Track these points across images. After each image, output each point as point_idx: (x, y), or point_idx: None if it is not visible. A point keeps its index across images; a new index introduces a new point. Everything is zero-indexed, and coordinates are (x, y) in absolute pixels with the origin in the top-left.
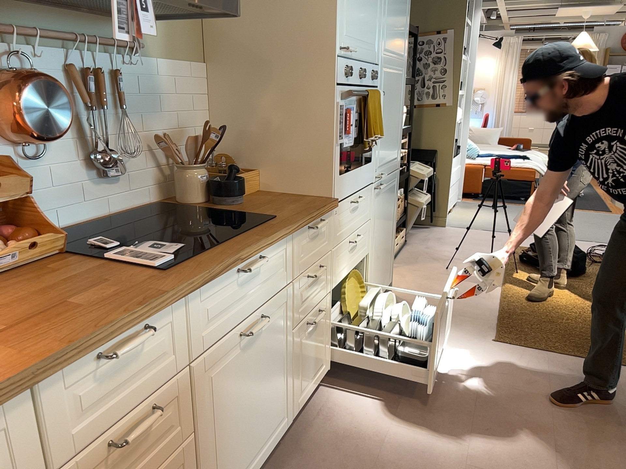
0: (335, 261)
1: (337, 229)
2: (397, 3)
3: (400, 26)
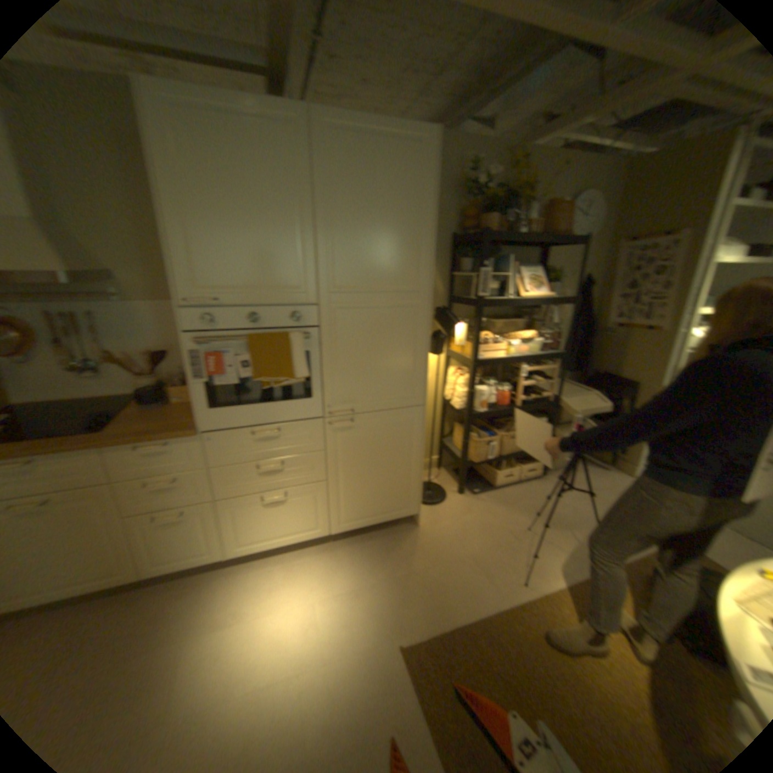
0: (218, 479)
1: (213, 454)
2: (370, 232)
3: (390, 255)
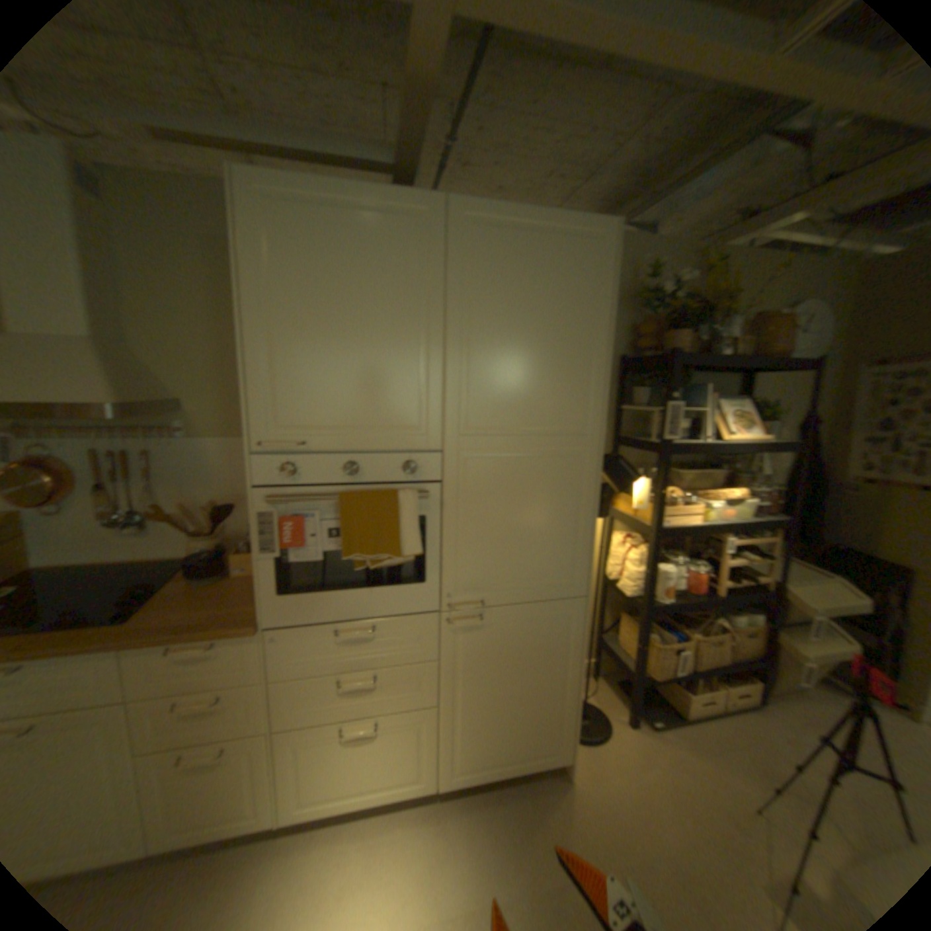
0: (285, 699)
1: (282, 661)
2: (525, 354)
3: (551, 384)
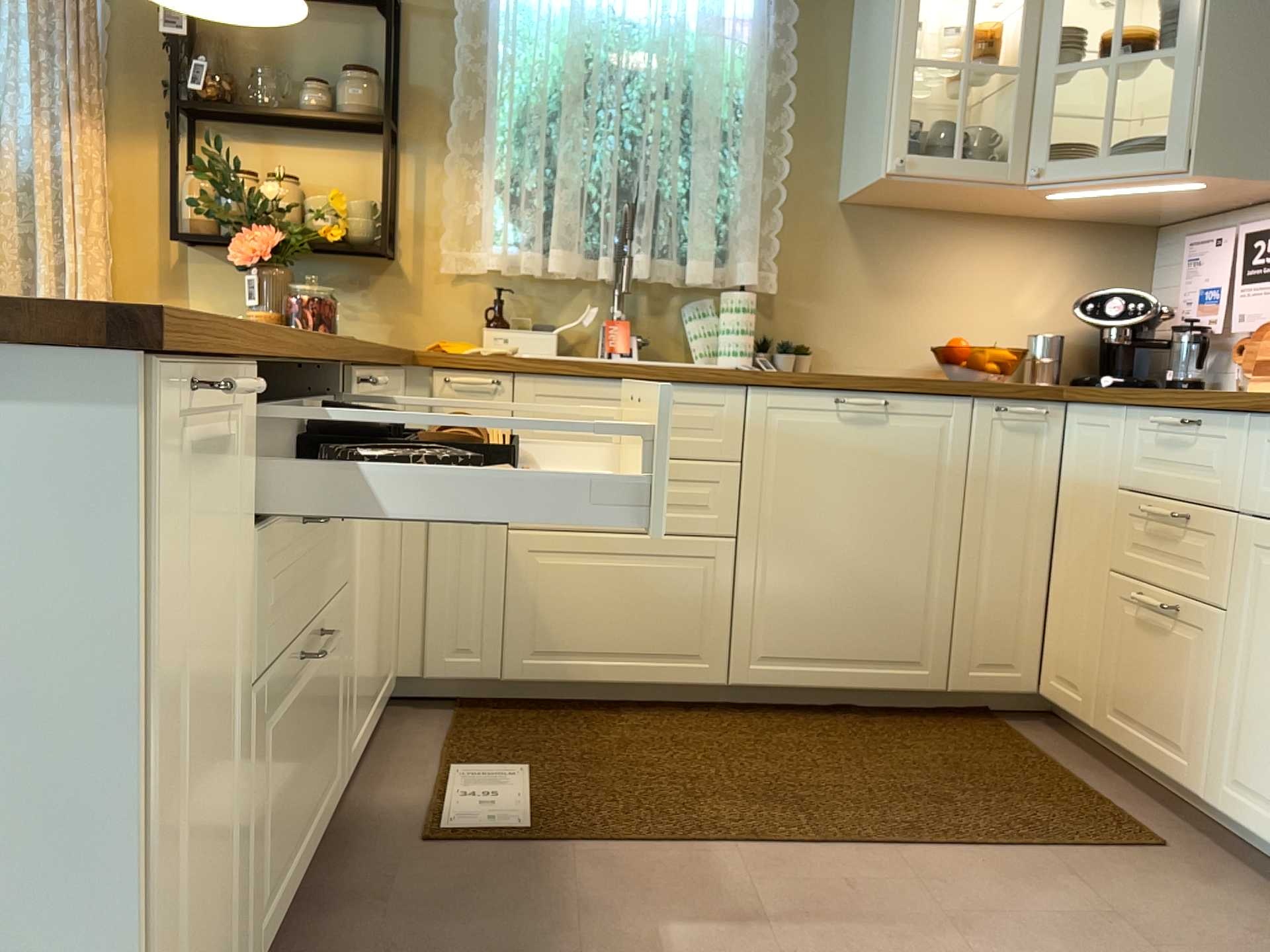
0: None
1: None
2: None
3: None
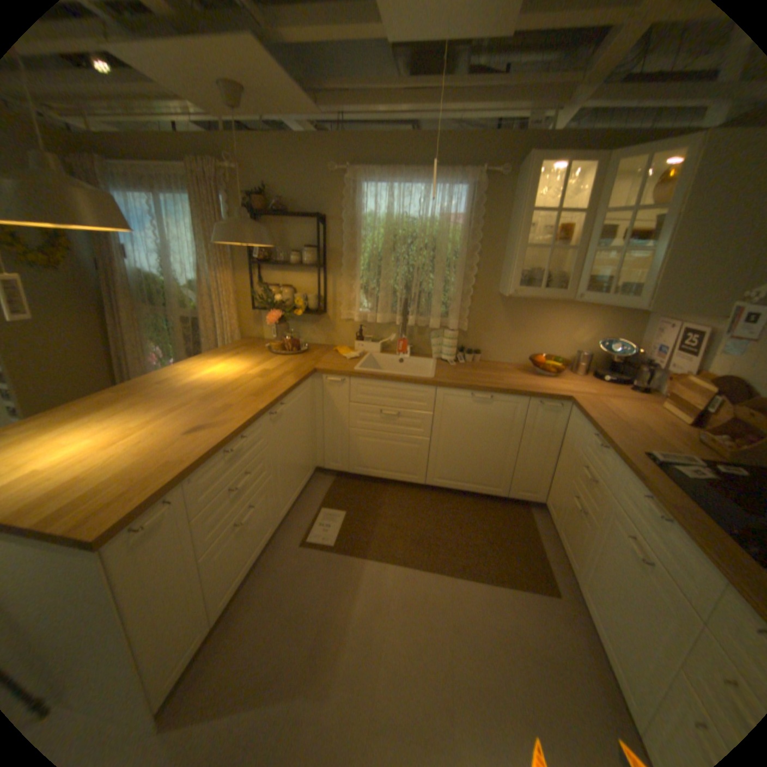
0: None
1: None
2: None
3: None
